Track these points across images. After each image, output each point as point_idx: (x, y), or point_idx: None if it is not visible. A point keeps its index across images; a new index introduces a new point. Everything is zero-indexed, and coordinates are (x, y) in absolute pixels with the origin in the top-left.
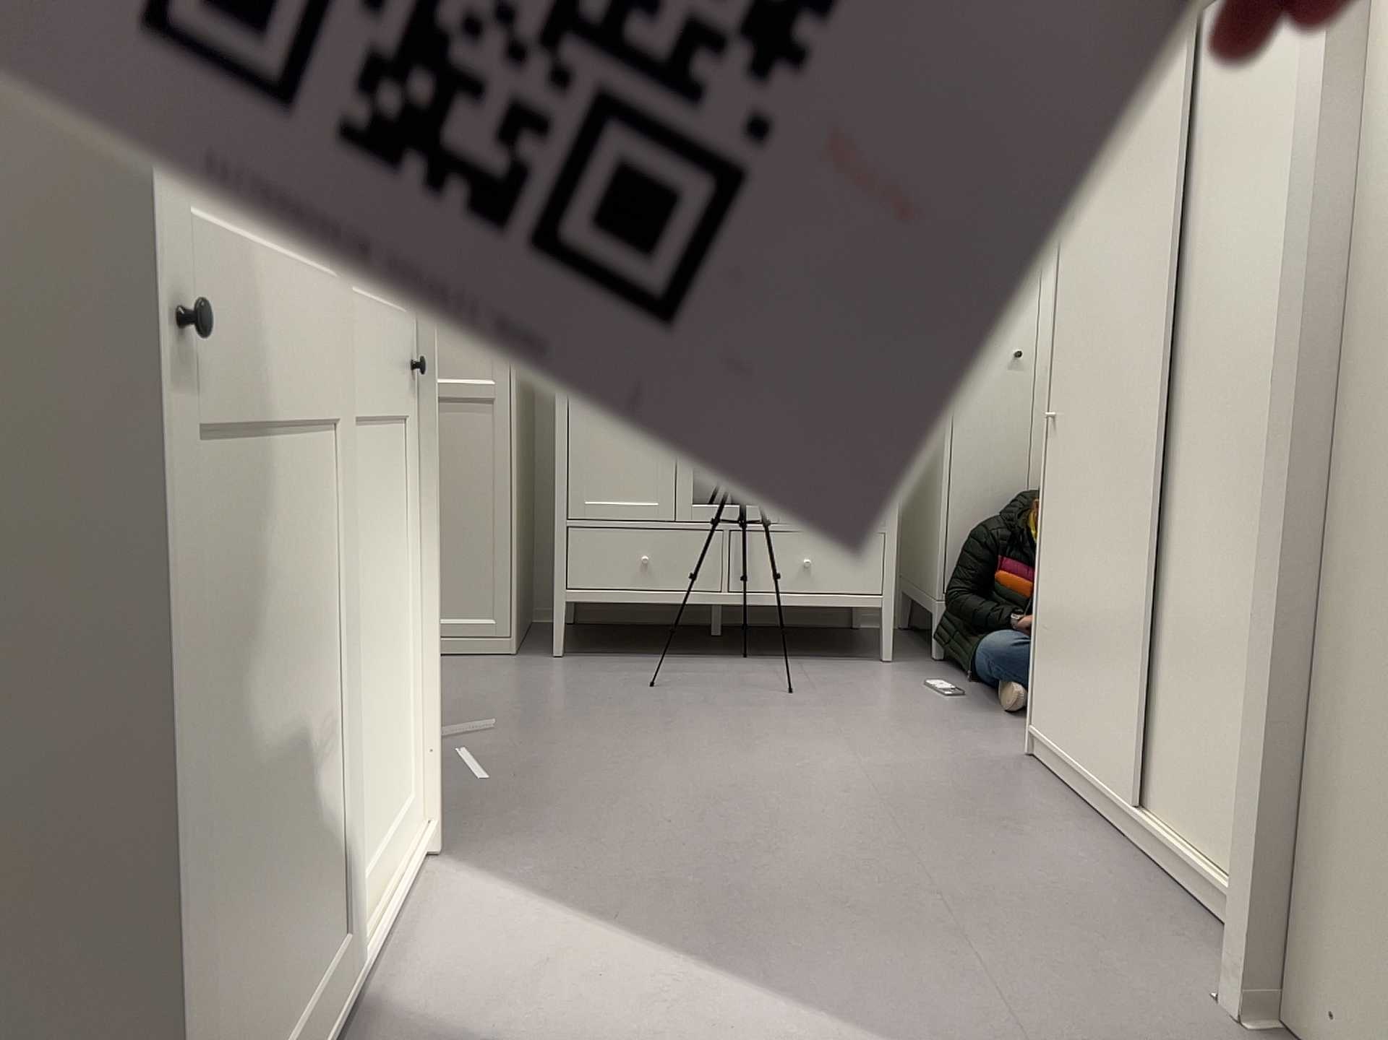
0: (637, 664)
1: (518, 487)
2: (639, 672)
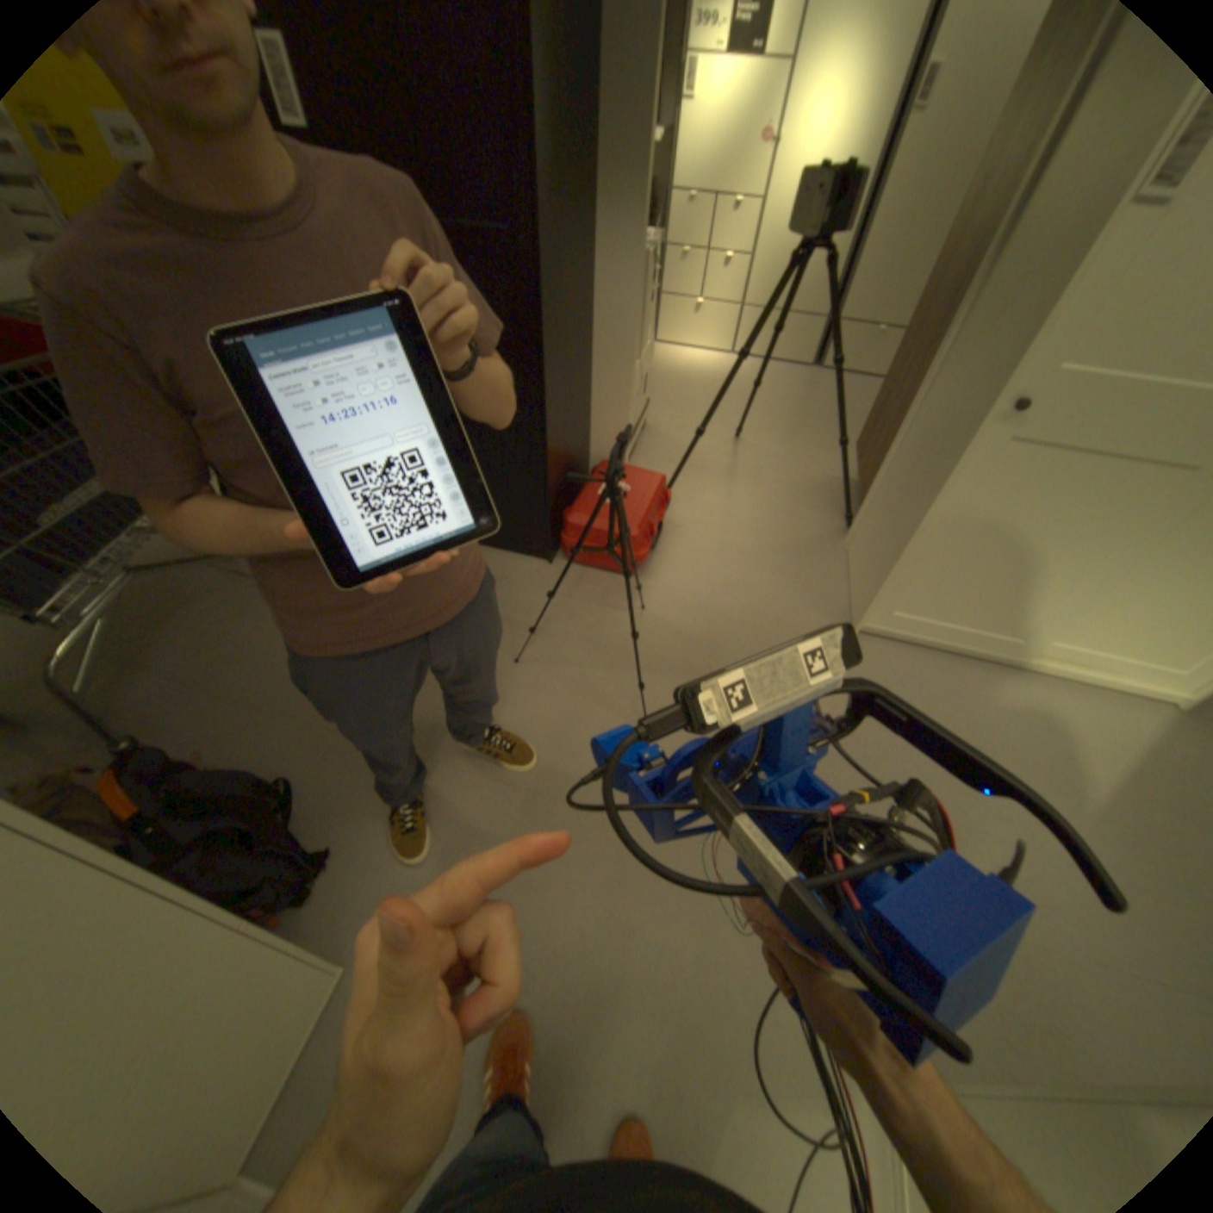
0: None
1: None
2: None
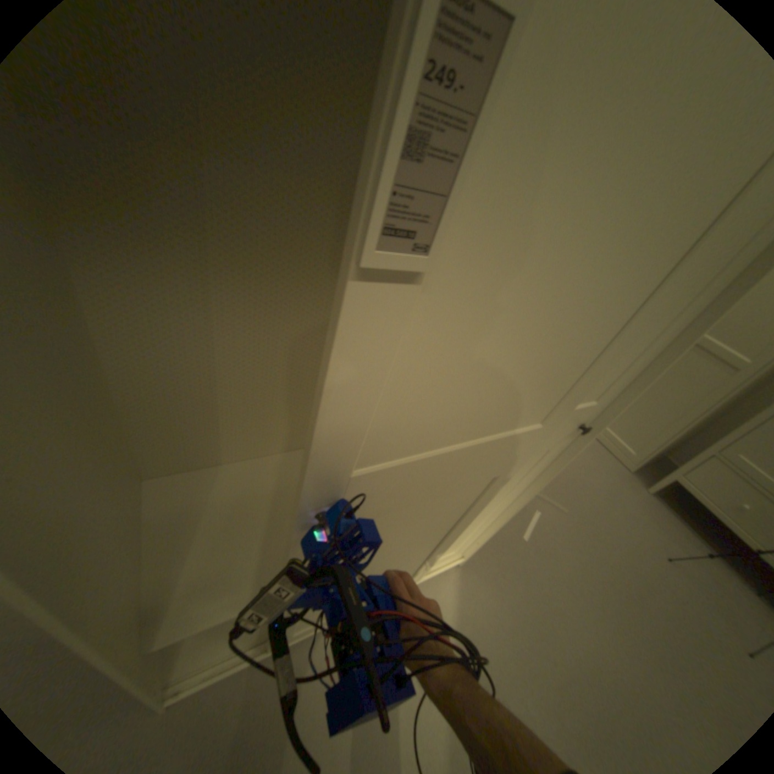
0: (686, 536)
1: (711, 415)
2: (679, 542)
